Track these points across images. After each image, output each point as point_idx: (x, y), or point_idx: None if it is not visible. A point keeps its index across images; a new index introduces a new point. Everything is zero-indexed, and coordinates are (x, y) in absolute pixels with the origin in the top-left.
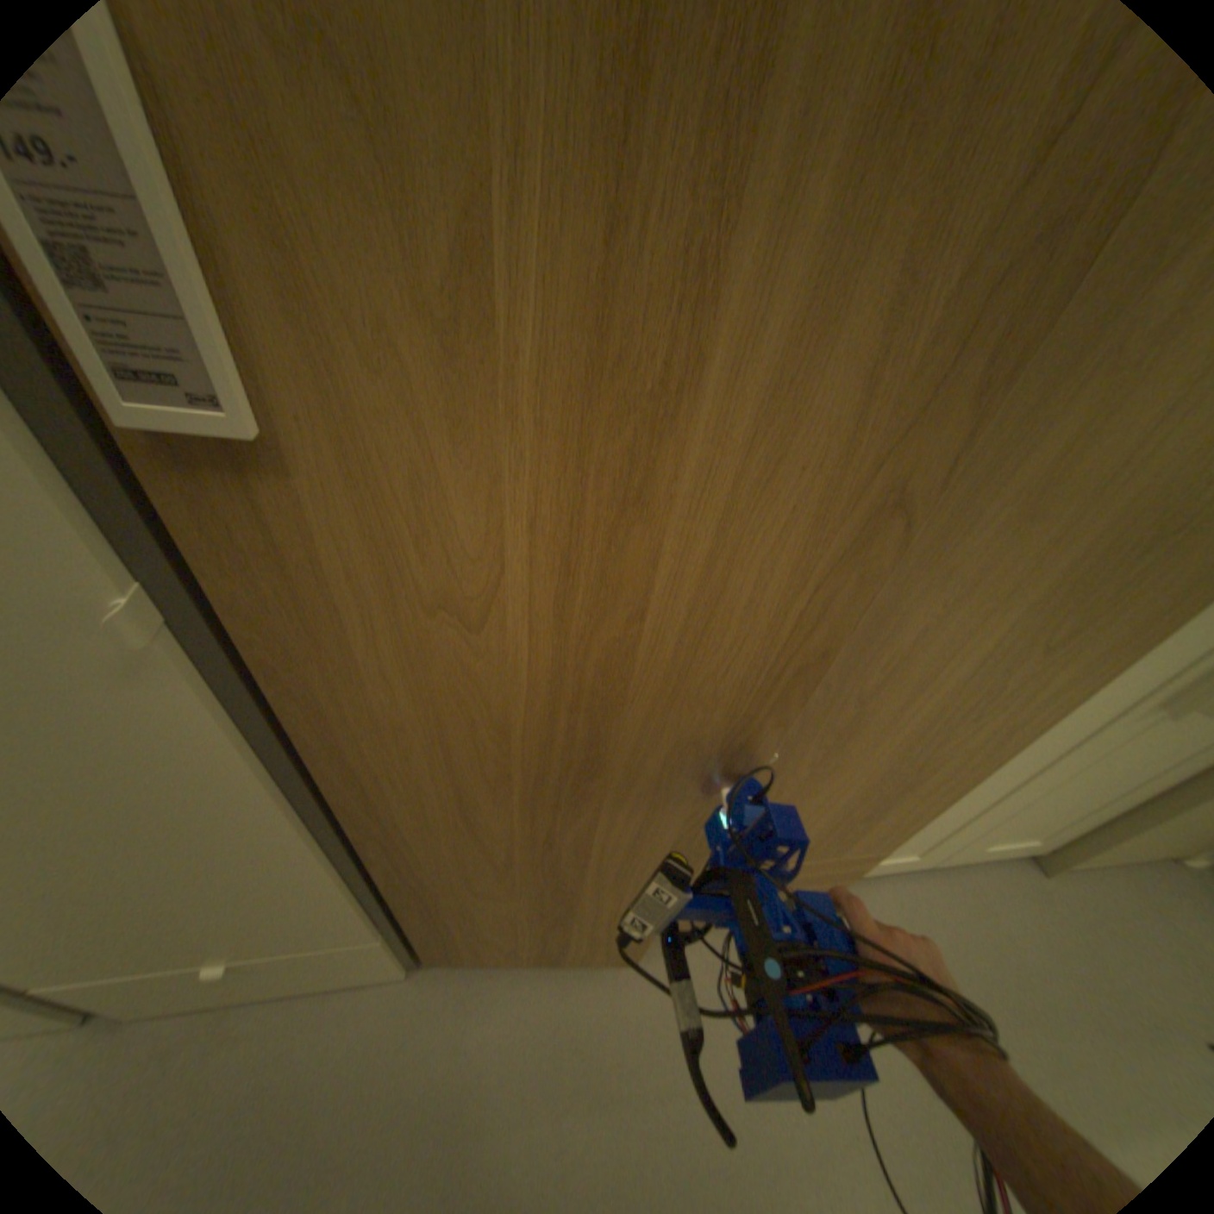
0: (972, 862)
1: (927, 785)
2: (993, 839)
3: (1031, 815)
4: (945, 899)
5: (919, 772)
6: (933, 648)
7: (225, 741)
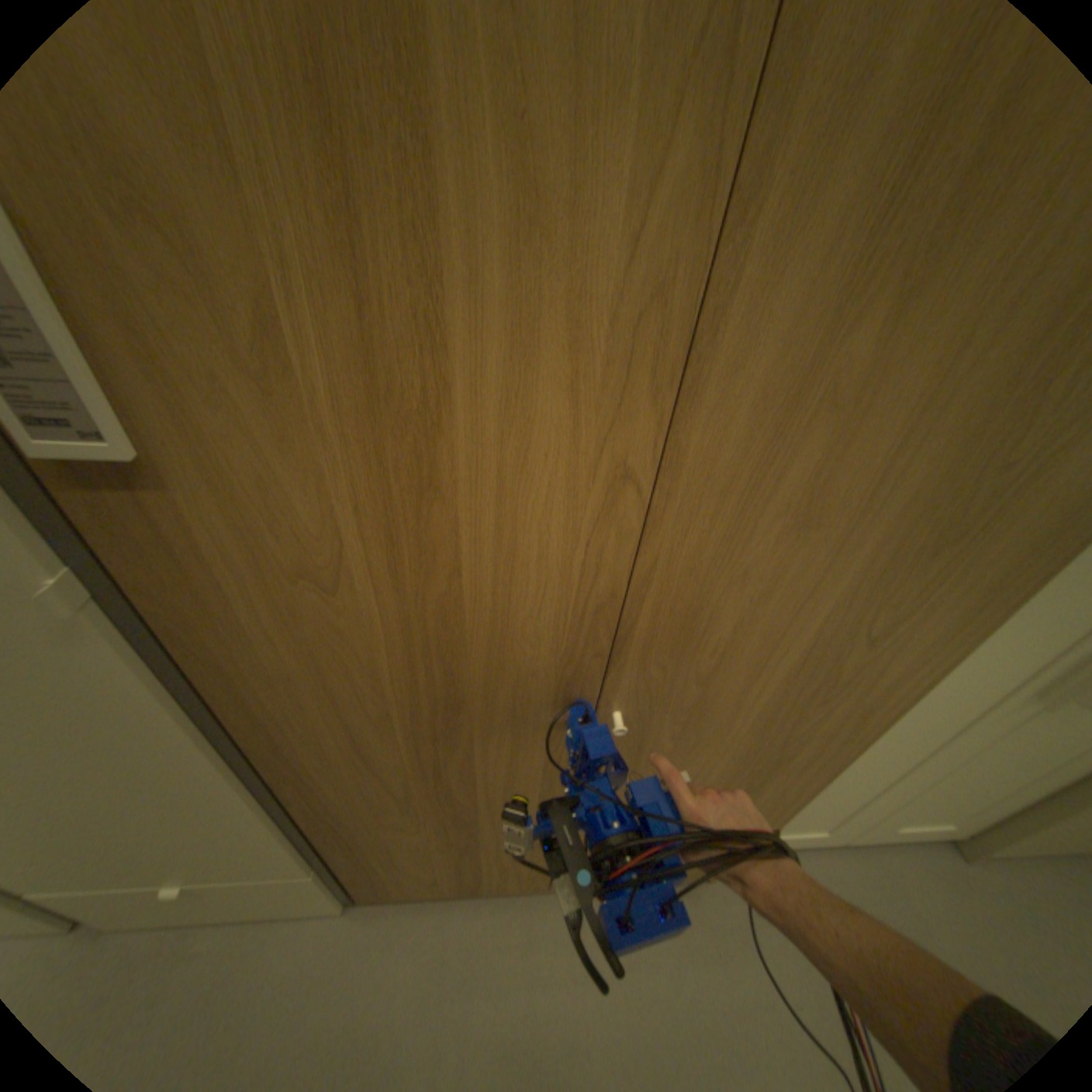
0: (885, 841)
1: (796, 761)
2: (900, 819)
3: (934, 797)
4: (859, 876)
5: (784, 749)
6: (755, 636)
7: (151, 693)
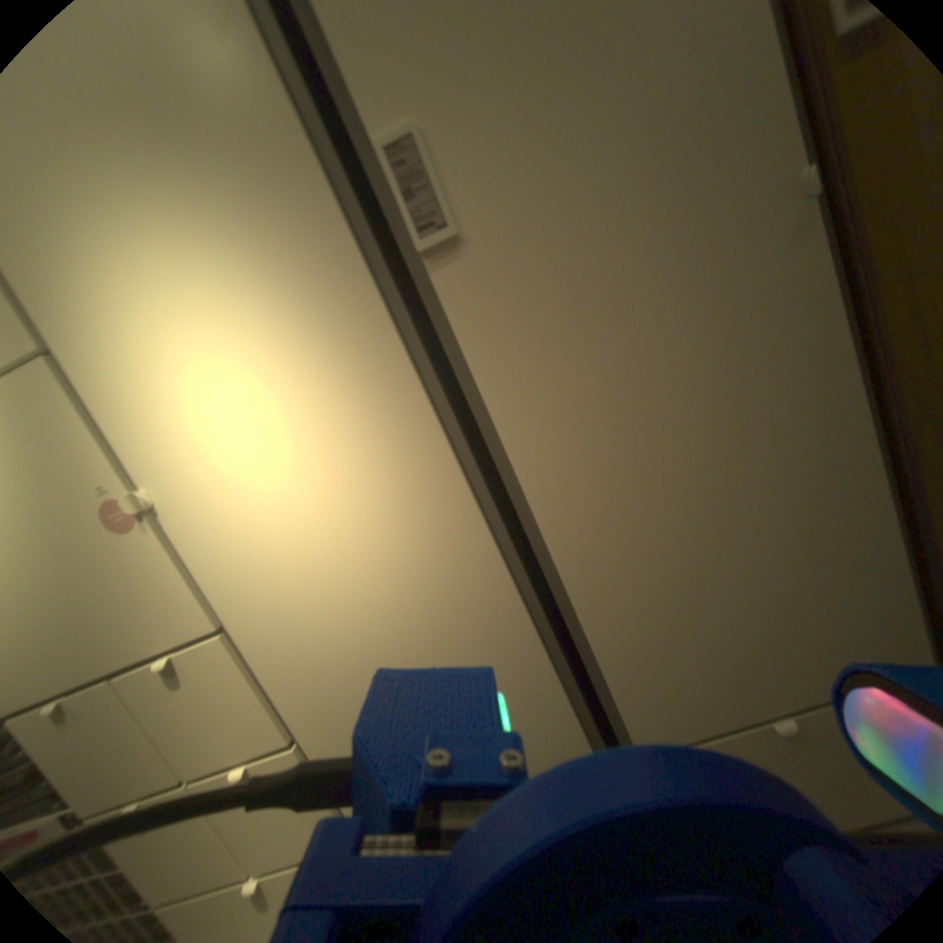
0: None
1: None
2: None
3: None
4: None
5: None
6: None
7: (839, 301)
